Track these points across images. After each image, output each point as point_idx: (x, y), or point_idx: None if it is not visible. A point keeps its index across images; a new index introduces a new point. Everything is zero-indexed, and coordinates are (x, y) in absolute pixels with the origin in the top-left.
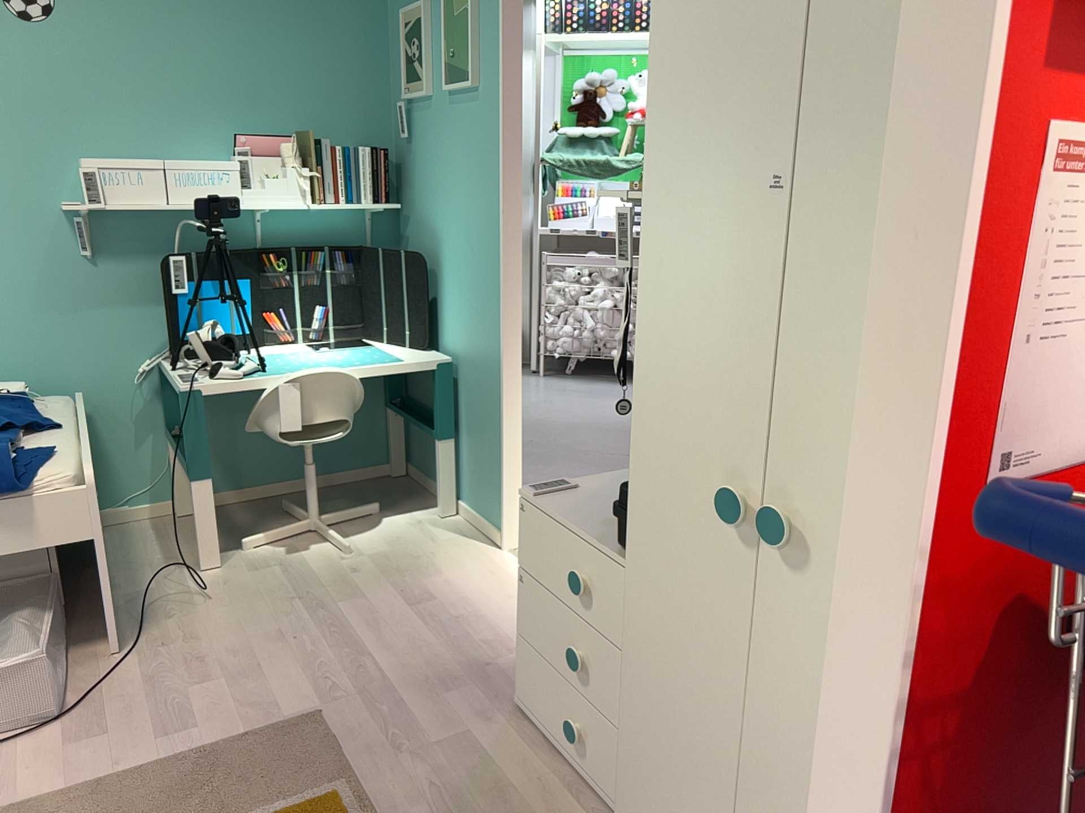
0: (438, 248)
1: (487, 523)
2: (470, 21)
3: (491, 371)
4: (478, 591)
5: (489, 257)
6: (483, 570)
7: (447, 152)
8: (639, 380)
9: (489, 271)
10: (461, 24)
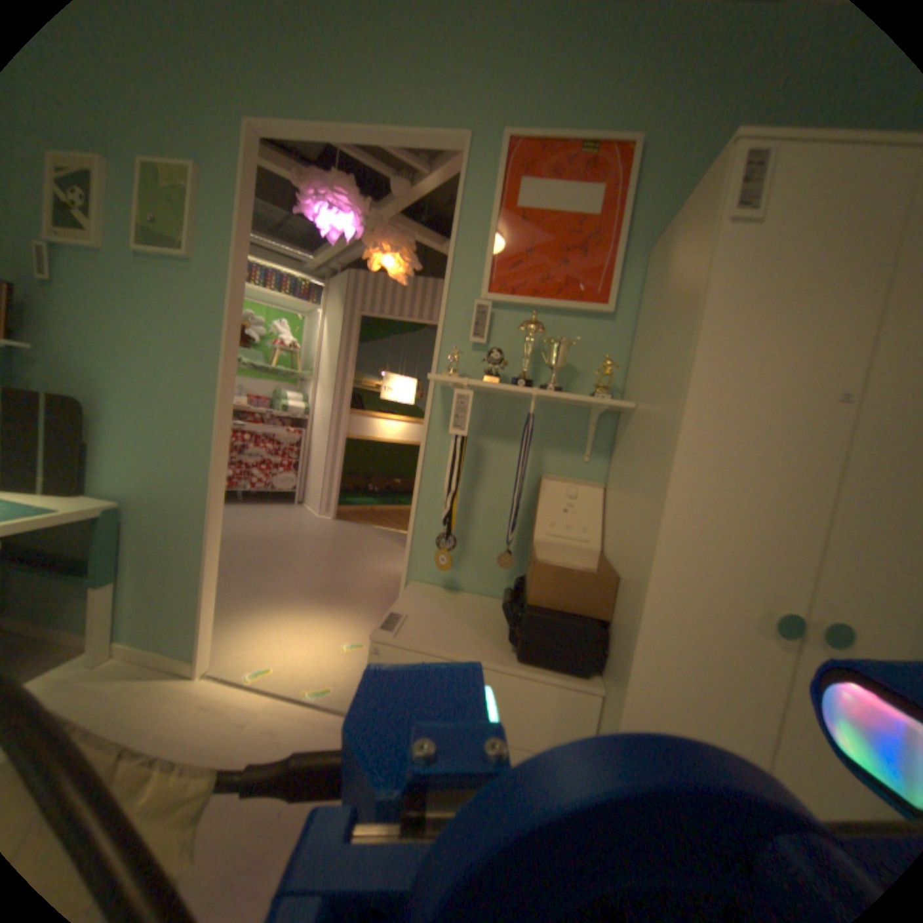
0: (98, 397)
1: (166, 659)
2: (190, 201)
3: (189, 517)
4: (202, 736)
5: (197, 414)
6: (189, 712)
7: (126, 310)
8: (665, 540)
9: (196, 427)
10: (174, 200)
